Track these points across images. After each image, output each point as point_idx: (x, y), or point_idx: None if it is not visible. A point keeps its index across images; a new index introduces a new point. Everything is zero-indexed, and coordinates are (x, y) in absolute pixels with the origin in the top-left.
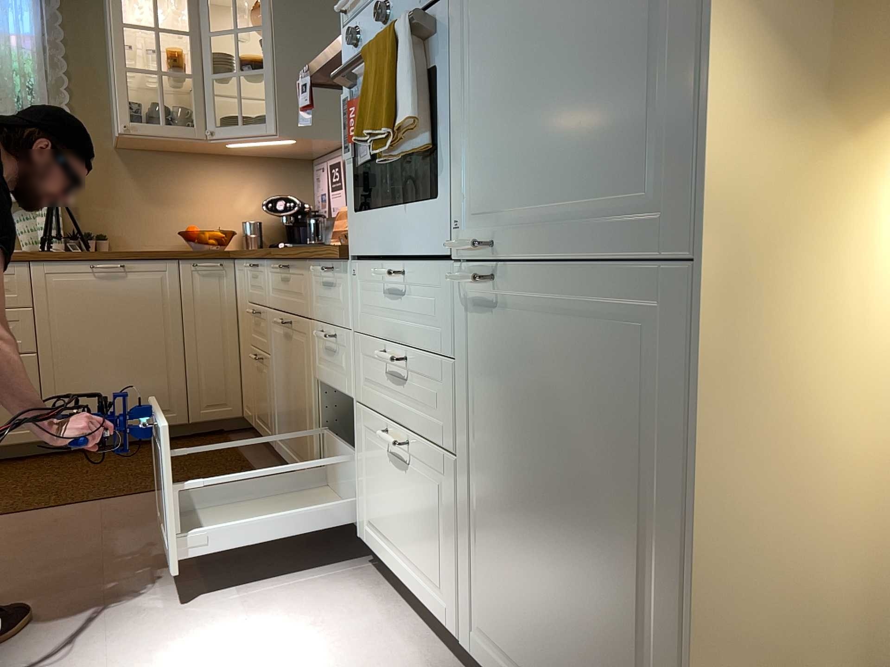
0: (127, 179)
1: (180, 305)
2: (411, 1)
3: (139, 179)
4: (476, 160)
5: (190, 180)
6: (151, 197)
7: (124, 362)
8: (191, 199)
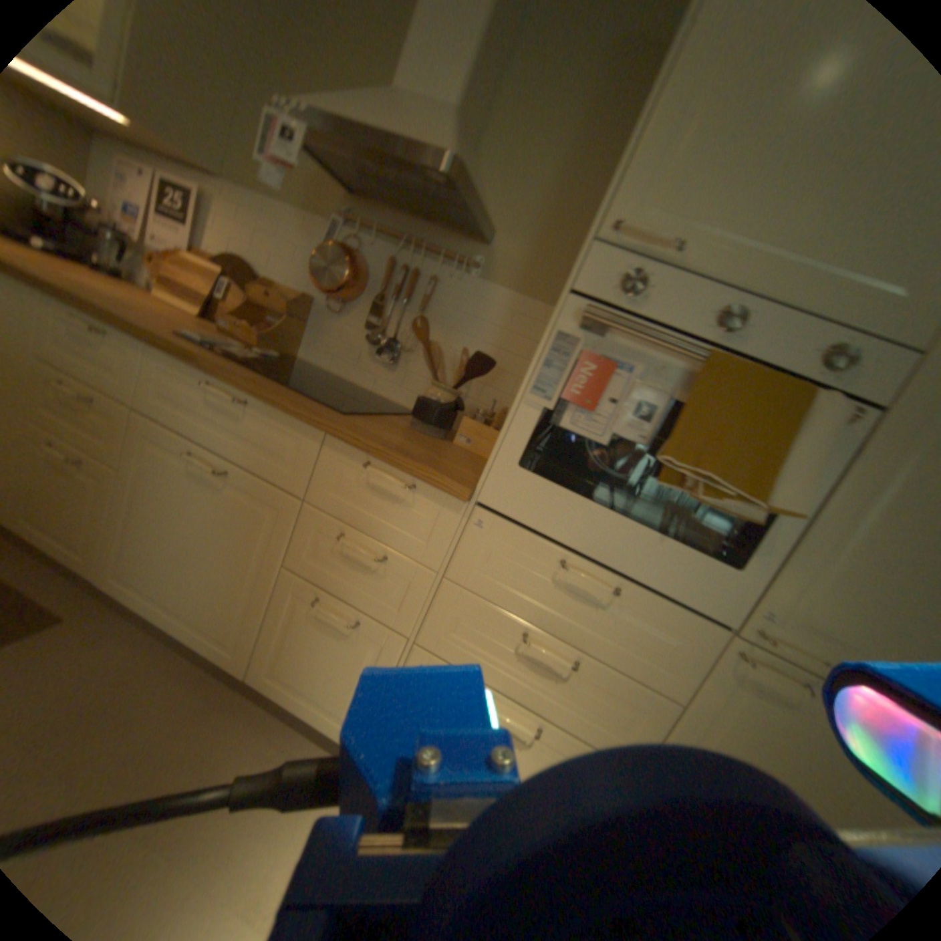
0: None
1: None
2: (795, 351)
3: None
4: (828, 579)
5: None
6: None
7: None
8: None
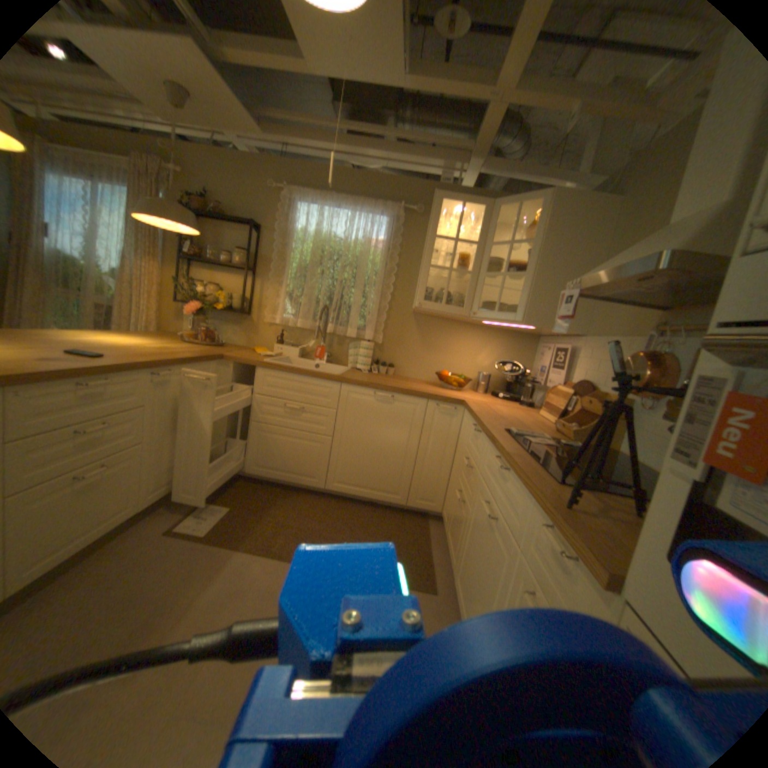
0: (414, 333)
1: (420, 430)
2: None
3: (421, 334)
4: None
5: (451, 339)
6: (425, 347)
7: (377, 457)
8: (449, 351)
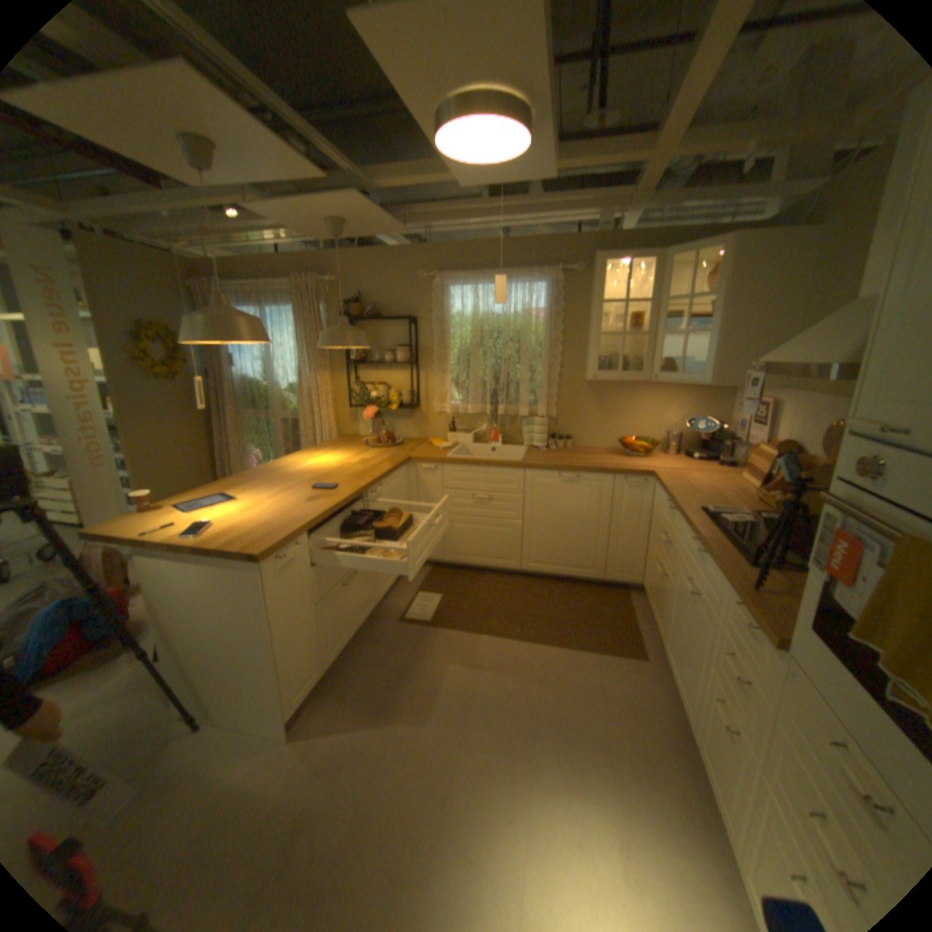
0: (589, 399)
1: (611, 506)
2: None
3: (597, 399)
4: None
5: (632, 400)
6: (603, 412)
7: (570, 536)
8: (631, 413)
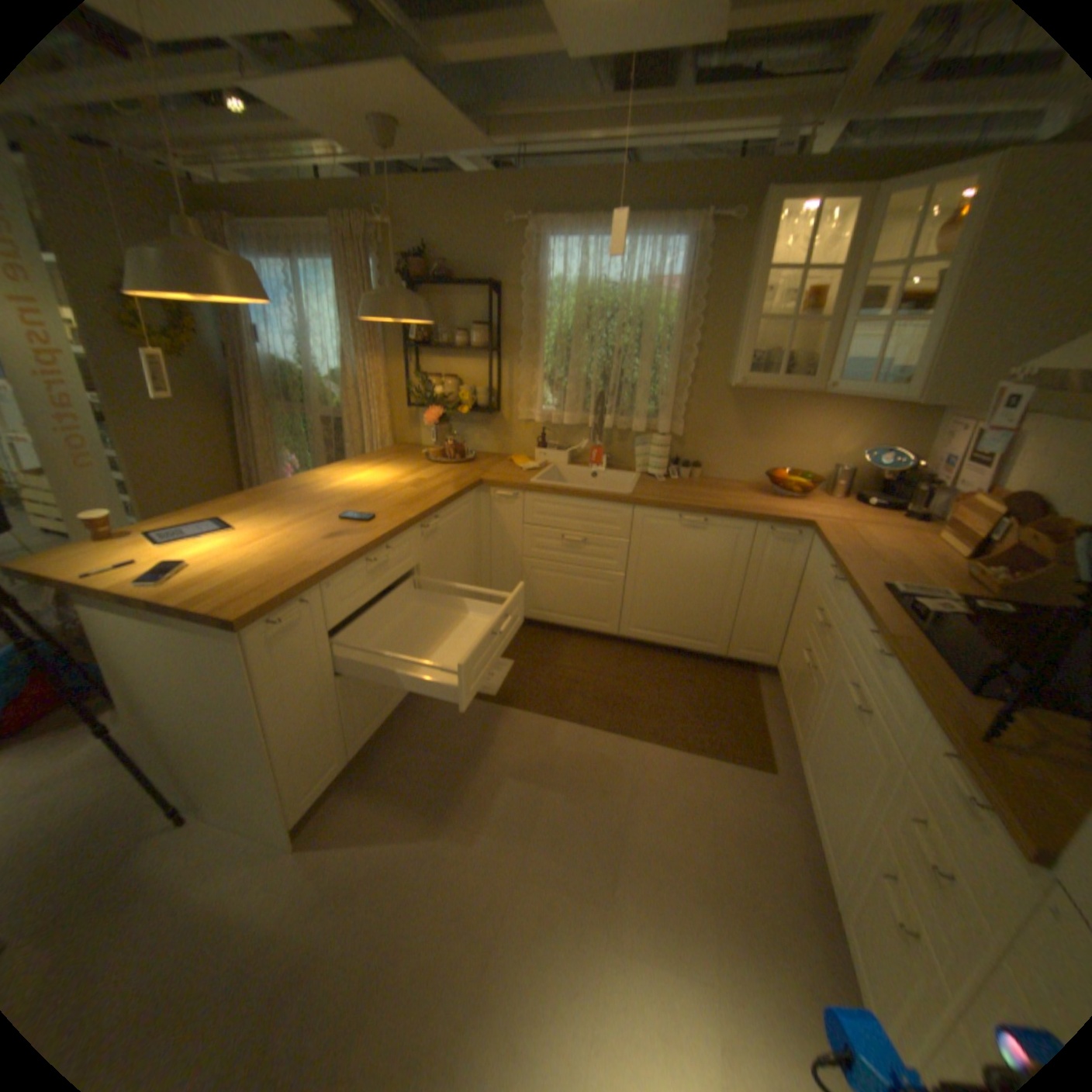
0: (732, 413)
1: (747, 562)
2: None
3: (743, 414)
4: None
5: (792, 417)
6: (749, 432)
7: (686, 597)
8: (788, 435)
